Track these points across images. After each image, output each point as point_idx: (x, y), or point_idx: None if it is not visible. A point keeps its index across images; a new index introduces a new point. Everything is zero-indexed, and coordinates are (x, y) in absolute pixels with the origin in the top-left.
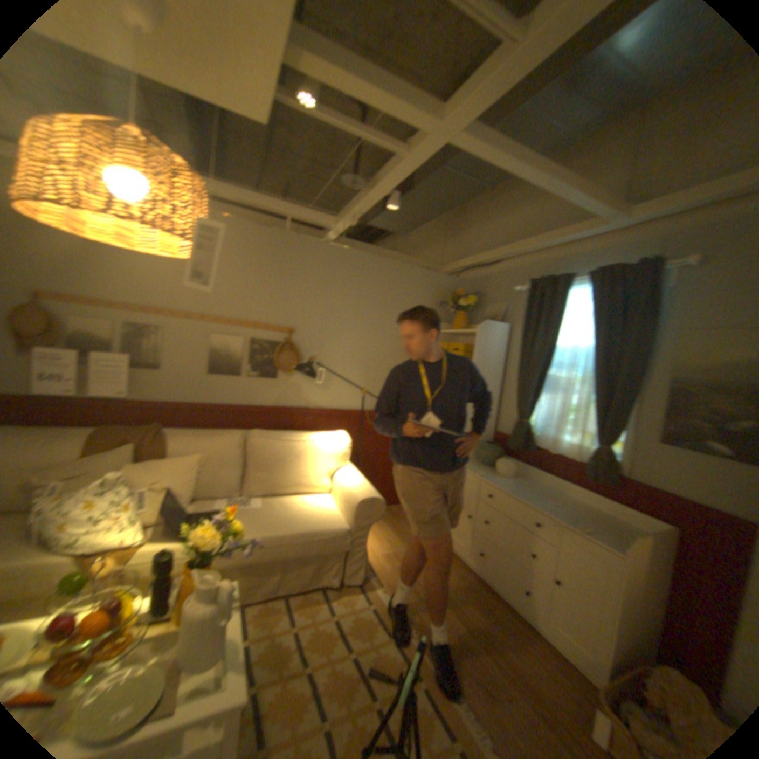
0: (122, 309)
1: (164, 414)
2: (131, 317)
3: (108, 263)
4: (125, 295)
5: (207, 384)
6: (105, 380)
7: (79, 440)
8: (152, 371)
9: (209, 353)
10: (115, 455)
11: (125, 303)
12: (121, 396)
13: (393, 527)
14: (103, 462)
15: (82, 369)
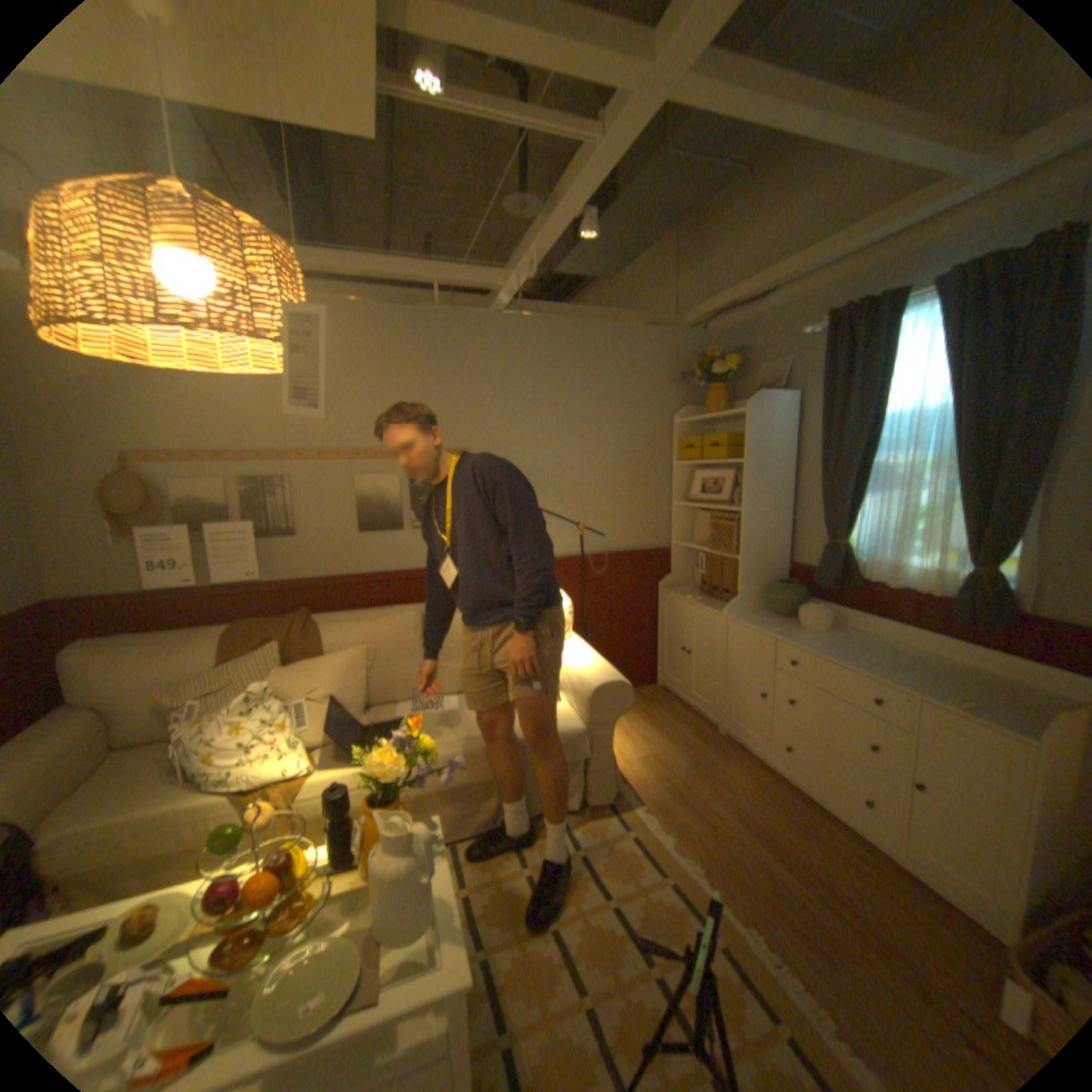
0: (235, 458)
1: (313, 593)
2: (248, 467)
3: (205, 397)
4: (235, 438)
5: (362, 545)
6: (231, 558)
7: (212, 641)
8: (288, 538)
9: (357, 501)
10: (259, 657)
11: (236, 448)
12: (254, 576)
13: (649, 717)
14: (246, 667)
15: (200, 547)
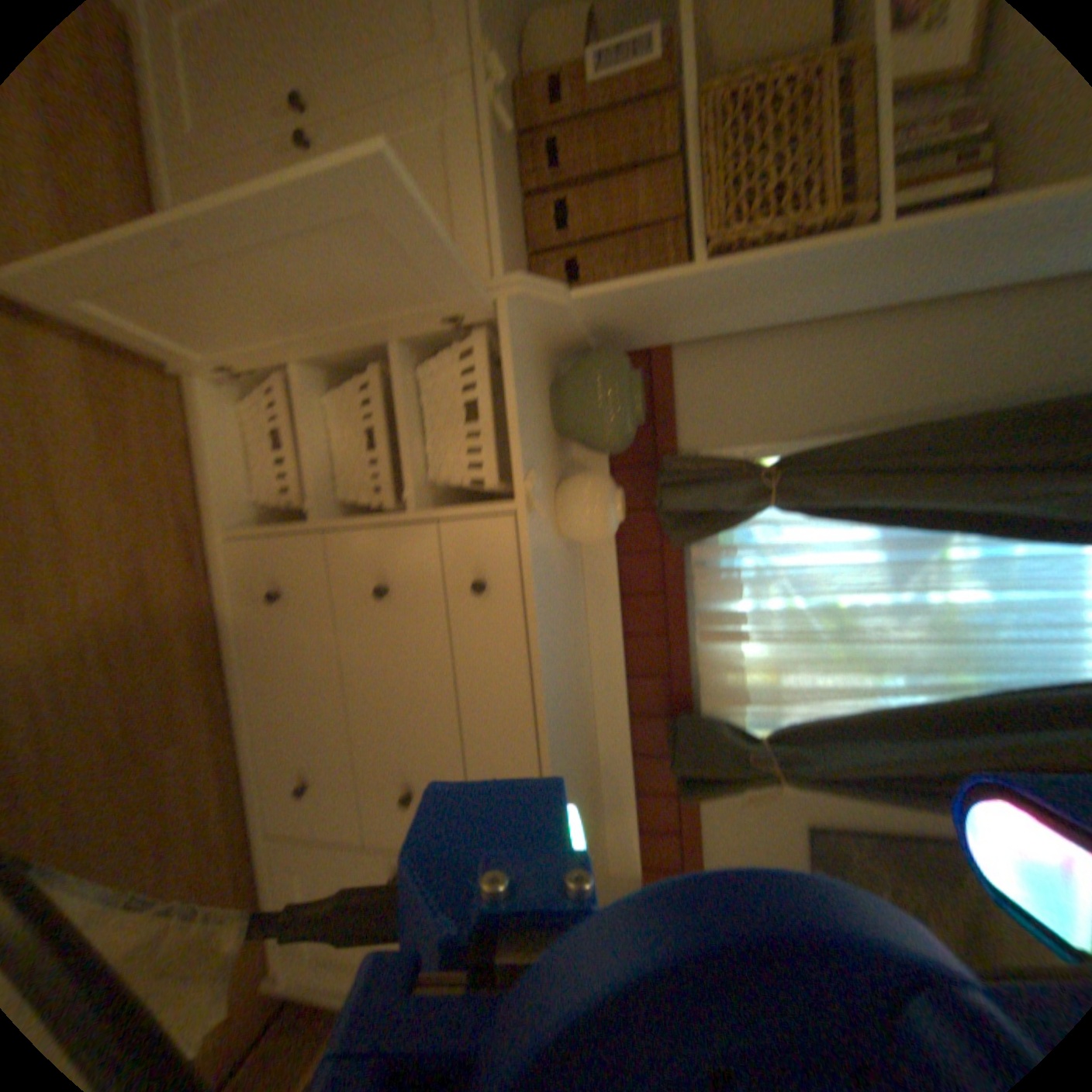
0: None
1: None
2: None
3: None
4: None
5: None
6: None
7: None
8: None
9: None
10: None
11: None
12: None
13: None
14: None
15: None
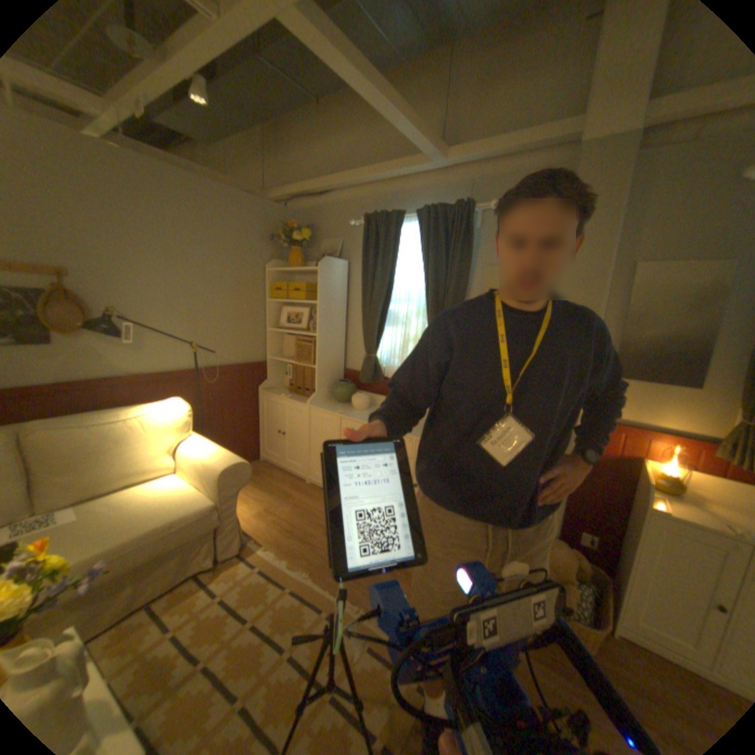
0: None
1: None
2: None
3: None
4: None
5: None
6: None
7: None
8: None
9: None
10: None
11: None
12: None
13: (257, 484)
14: None
15: None
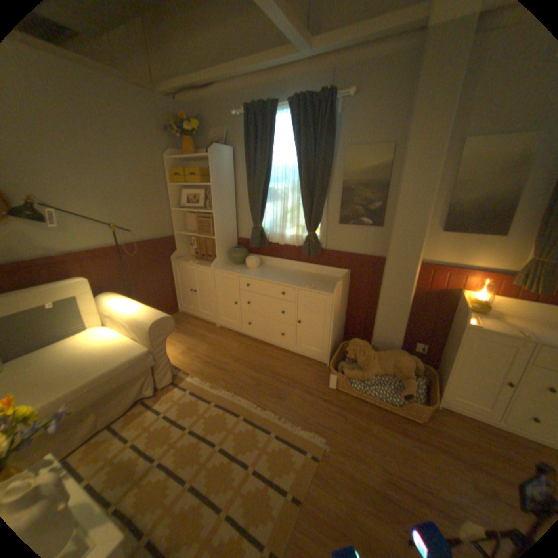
0: None
1: None
2: None
3: None
4: None
5: None
6: None
7: None
8: None
9: None
10: None
11: None
12: None
13: (179, 330)
14: None
15: None
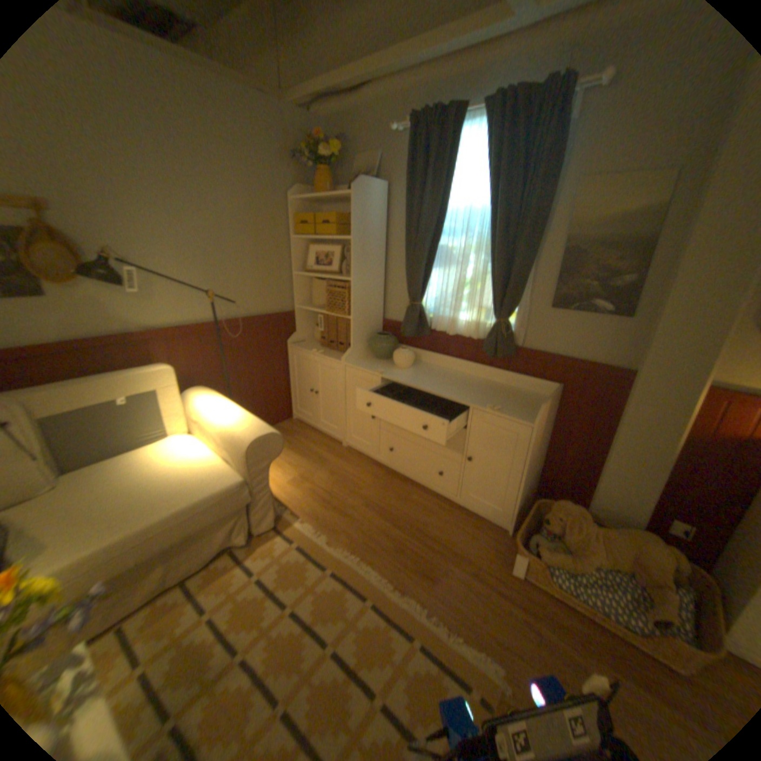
0: None
1: None
2: None
3: None
4: None
5: None
6: None
7: None
8: None
9: None
10: None
11: None
12: None
13: (291, 445)
14: None
15: None
